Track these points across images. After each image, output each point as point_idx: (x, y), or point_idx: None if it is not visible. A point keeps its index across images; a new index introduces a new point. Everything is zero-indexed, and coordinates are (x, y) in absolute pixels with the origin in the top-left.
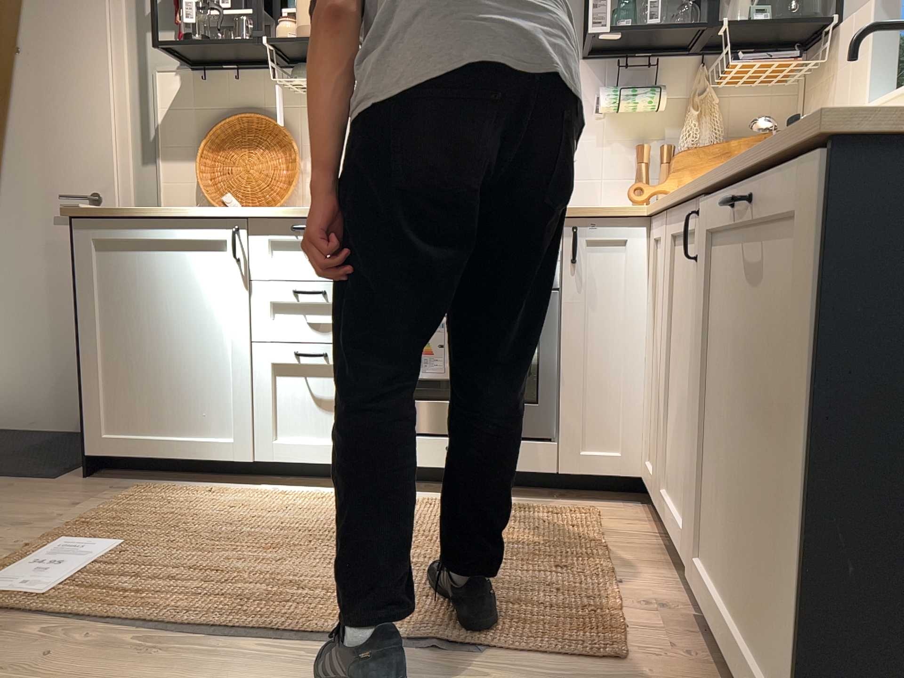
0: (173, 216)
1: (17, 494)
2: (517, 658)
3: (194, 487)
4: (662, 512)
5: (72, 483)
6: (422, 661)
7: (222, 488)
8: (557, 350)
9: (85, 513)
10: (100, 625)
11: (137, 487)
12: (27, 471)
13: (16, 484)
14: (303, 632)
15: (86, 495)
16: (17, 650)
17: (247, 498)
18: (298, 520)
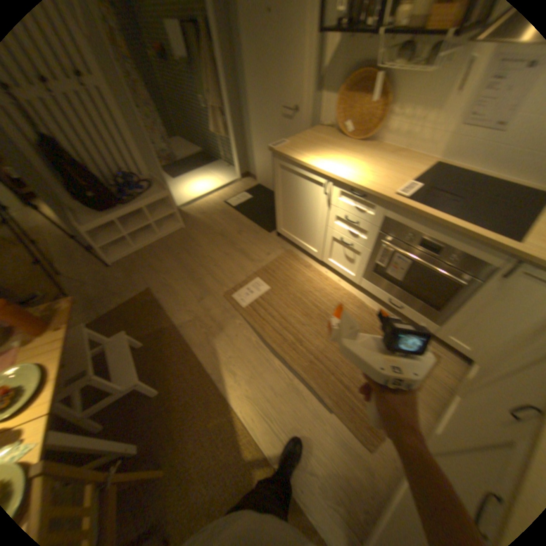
0: (306, 166)
1: (259, 239)
2: (339, 422)
3: (304, 258)
4: (453, 398)
5: (274, 238)
6: (314, 400)
7: (310, 265)
8: (466, 298)
9: (270, 261)
10: (252, 327)
11: (288, 252)
12: (265, 225)
13: (261, 232)
14: (292, 365)
15: (274, 249)
16: (234, 326)
17: (314, 277)
18: (322, 300)
